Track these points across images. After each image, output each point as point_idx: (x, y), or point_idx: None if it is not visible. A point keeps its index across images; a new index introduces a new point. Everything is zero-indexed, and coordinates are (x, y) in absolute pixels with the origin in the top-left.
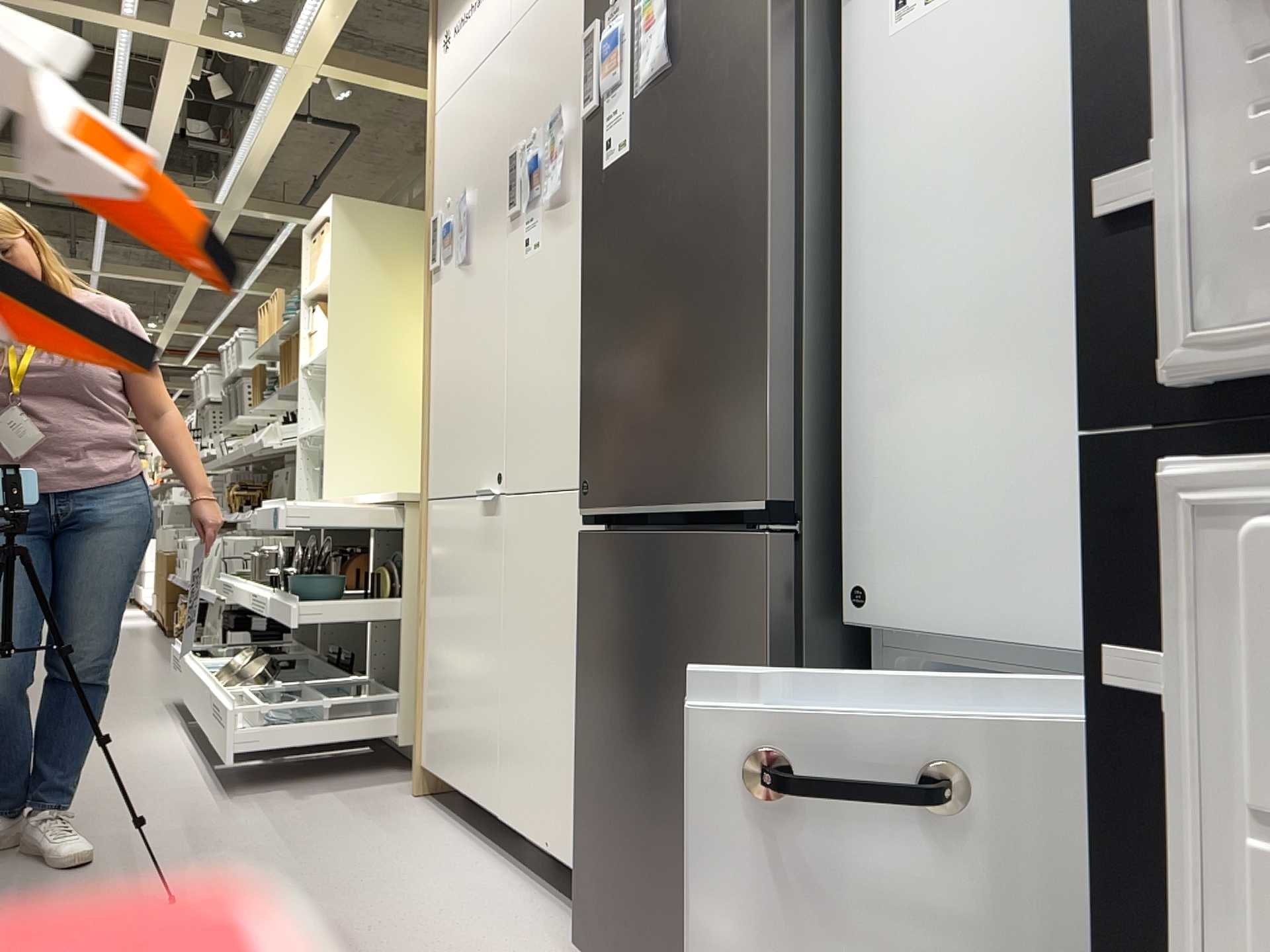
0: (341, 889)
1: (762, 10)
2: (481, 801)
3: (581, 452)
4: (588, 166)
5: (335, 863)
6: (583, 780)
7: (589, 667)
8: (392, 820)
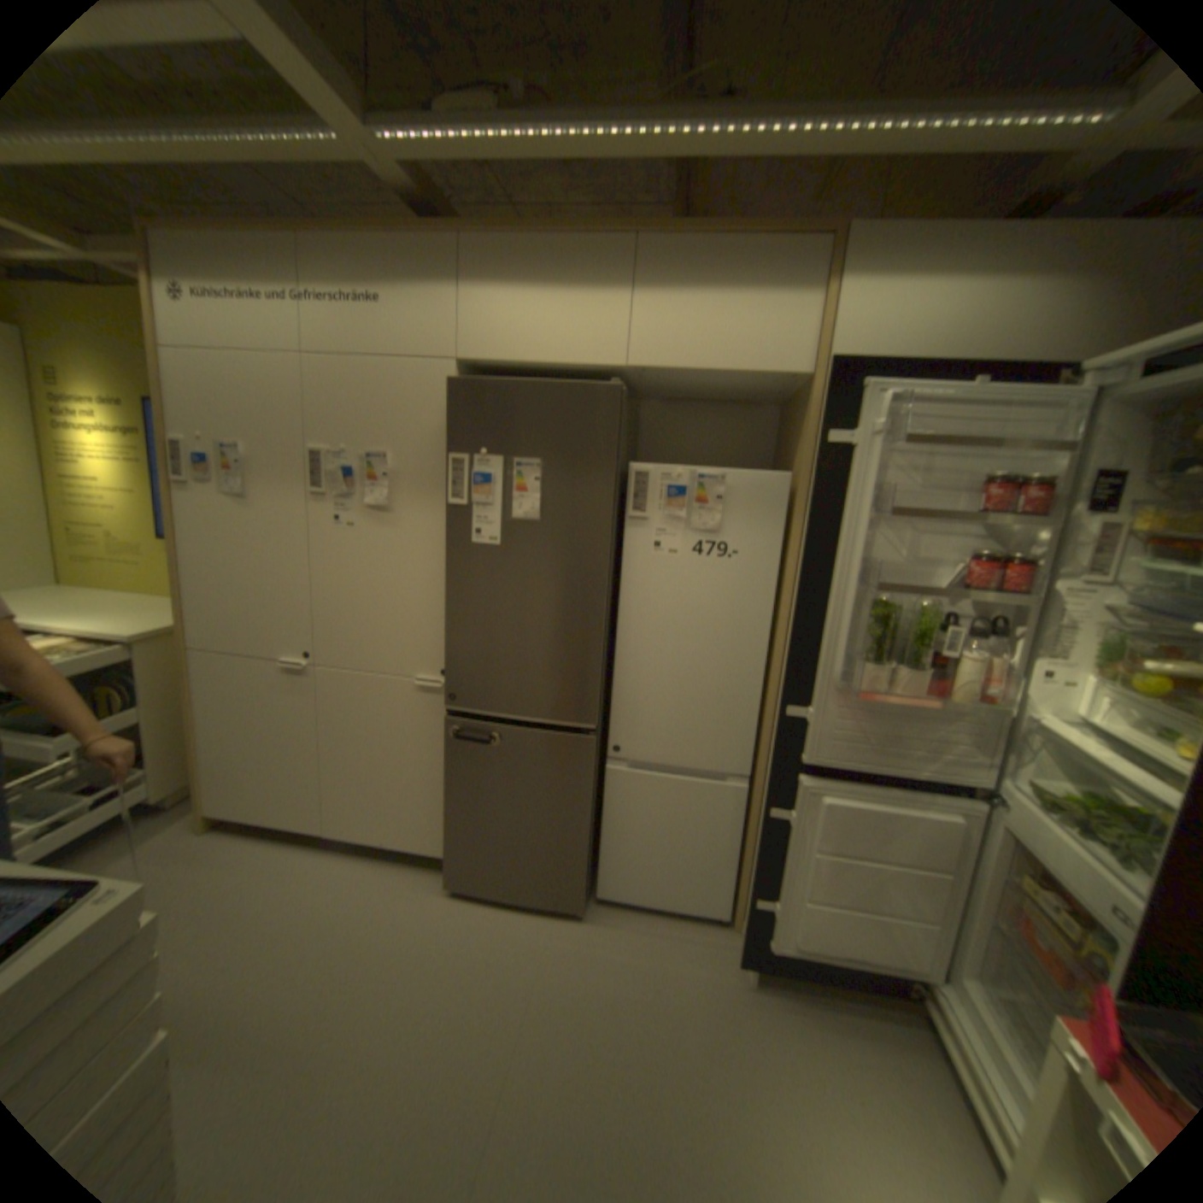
0: (257, 922)
1: (605, 529)
2: (300, 828)
3: (446, 676)
4: (455, 531)
5: (222, 907)
6: (451, 821)
7: (459, 775)
8: (211, 858)
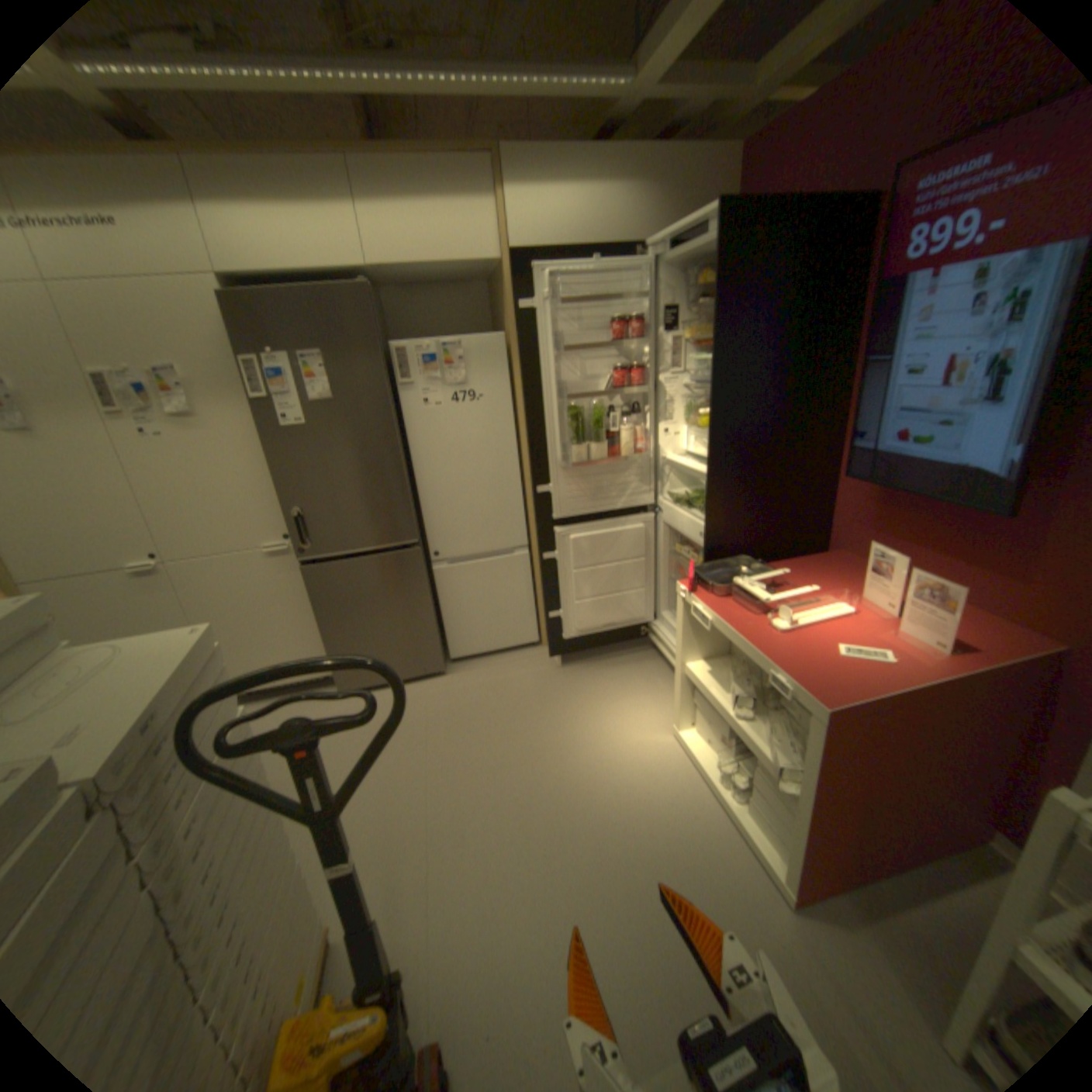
0: None
1: (385, 397)
2: None
3: (291, 537)
4: (263, 421)
5: None
6: (329, 643)
7: (325, 607)
8: None
